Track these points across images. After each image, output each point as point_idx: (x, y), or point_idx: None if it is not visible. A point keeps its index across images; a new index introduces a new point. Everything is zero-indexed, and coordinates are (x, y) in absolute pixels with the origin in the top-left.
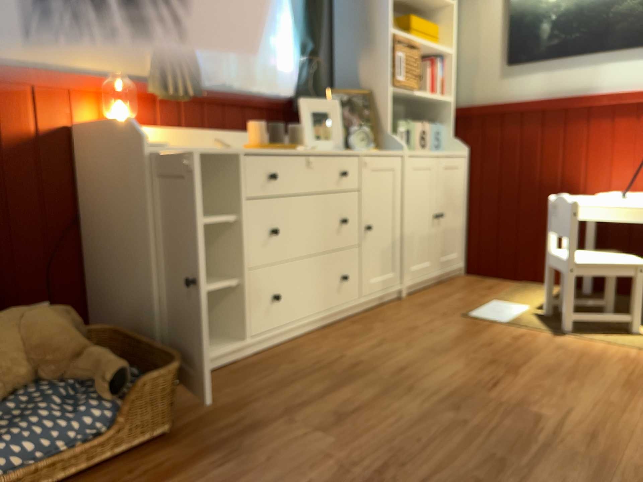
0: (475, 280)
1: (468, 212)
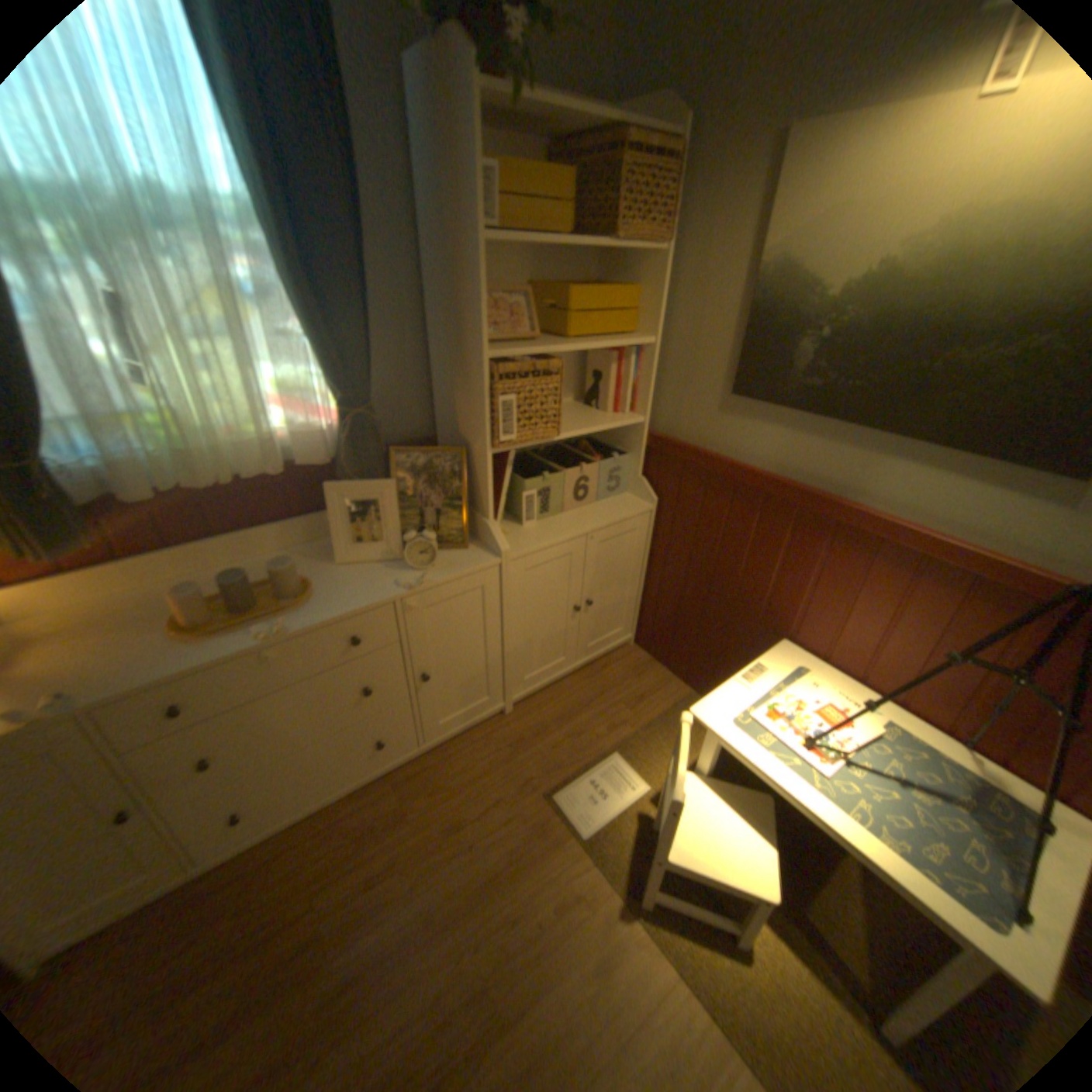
0: (637, 668)
1: (647, 580)
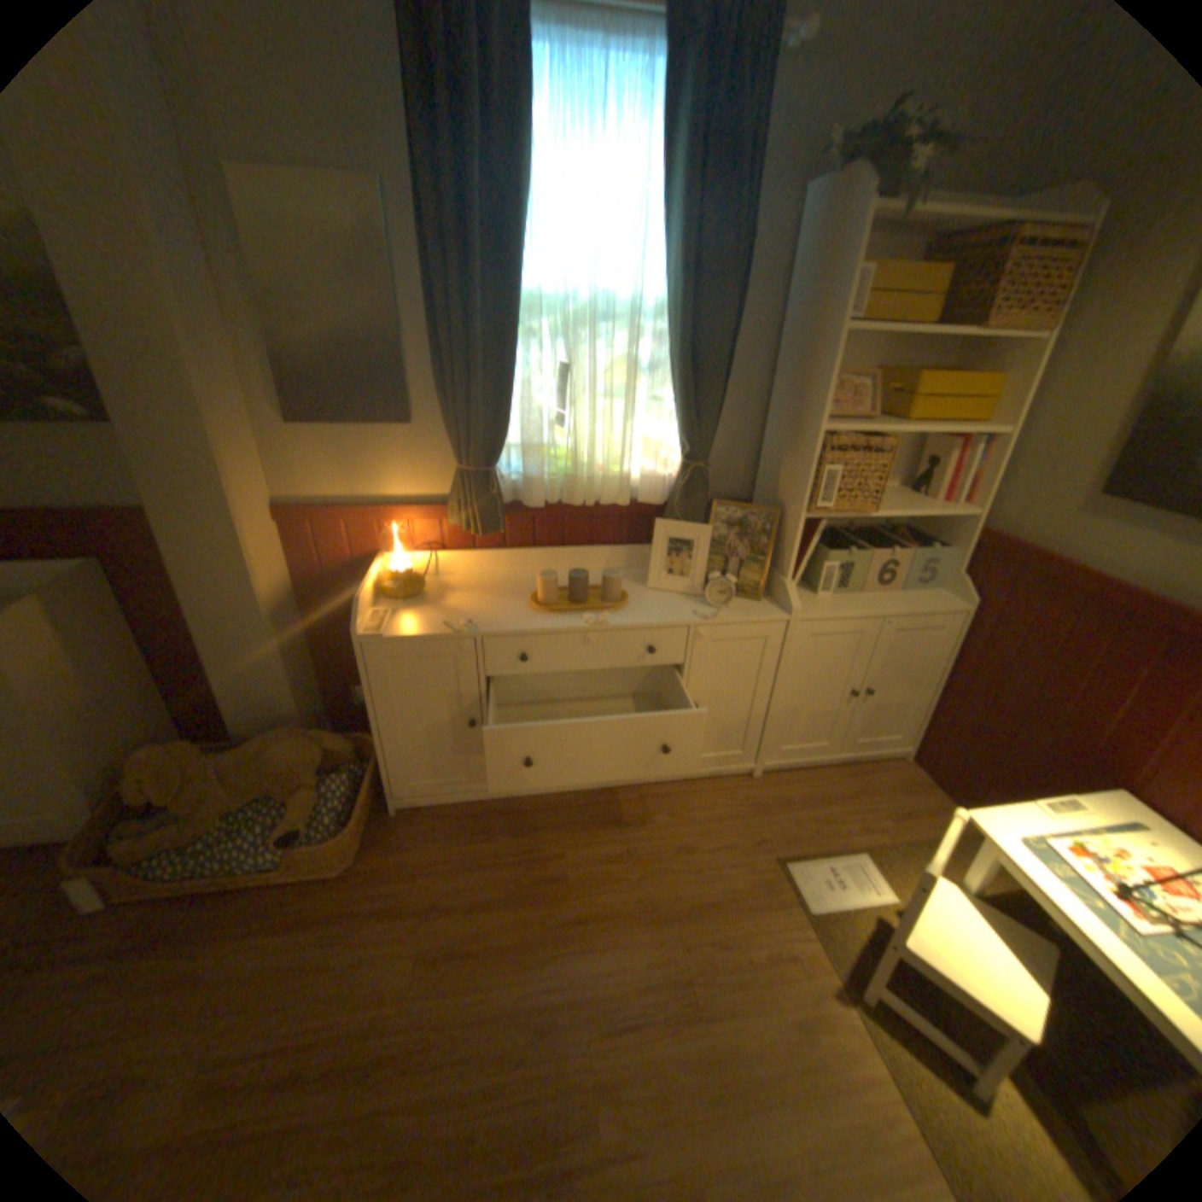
0: (911, 787)
1: (946, 691)
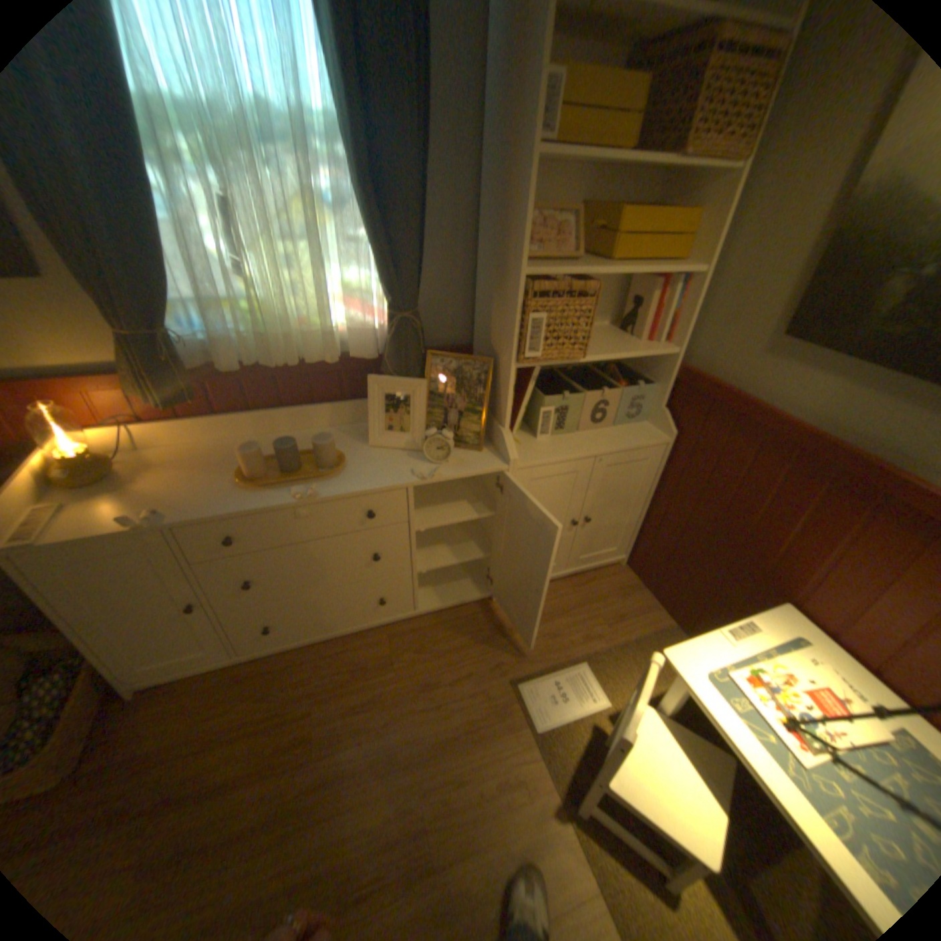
0: (624, 589)
1: (651, 509)
